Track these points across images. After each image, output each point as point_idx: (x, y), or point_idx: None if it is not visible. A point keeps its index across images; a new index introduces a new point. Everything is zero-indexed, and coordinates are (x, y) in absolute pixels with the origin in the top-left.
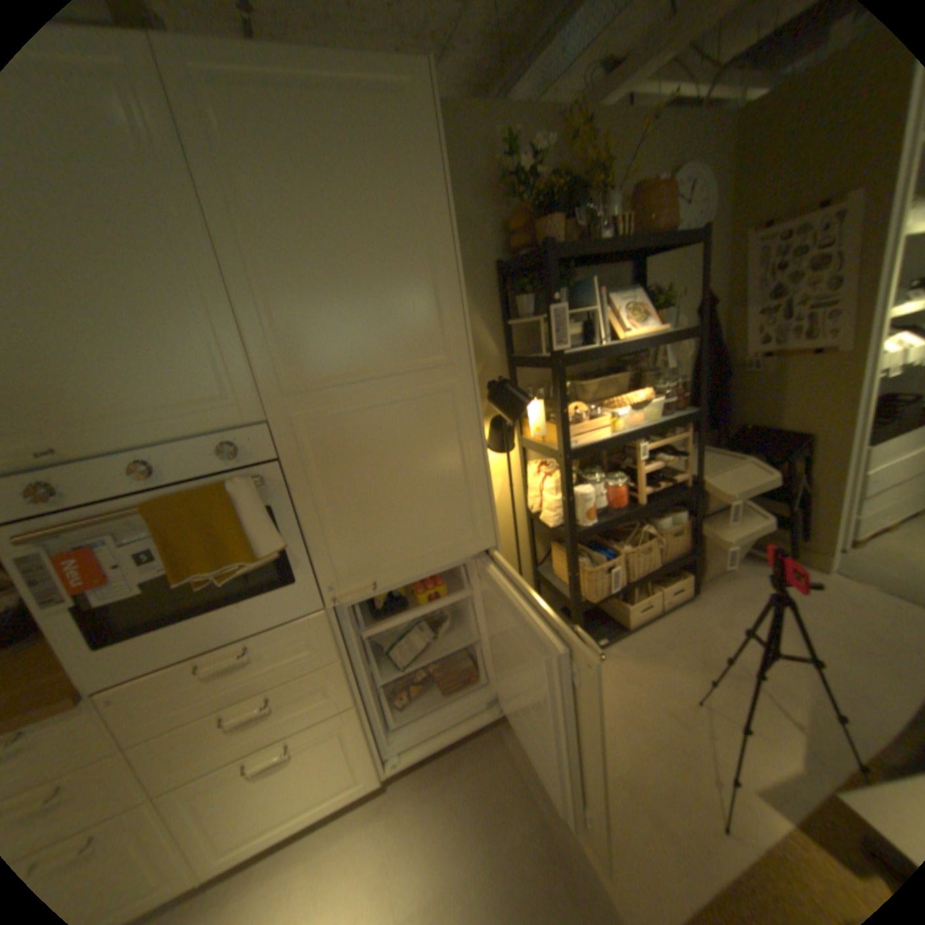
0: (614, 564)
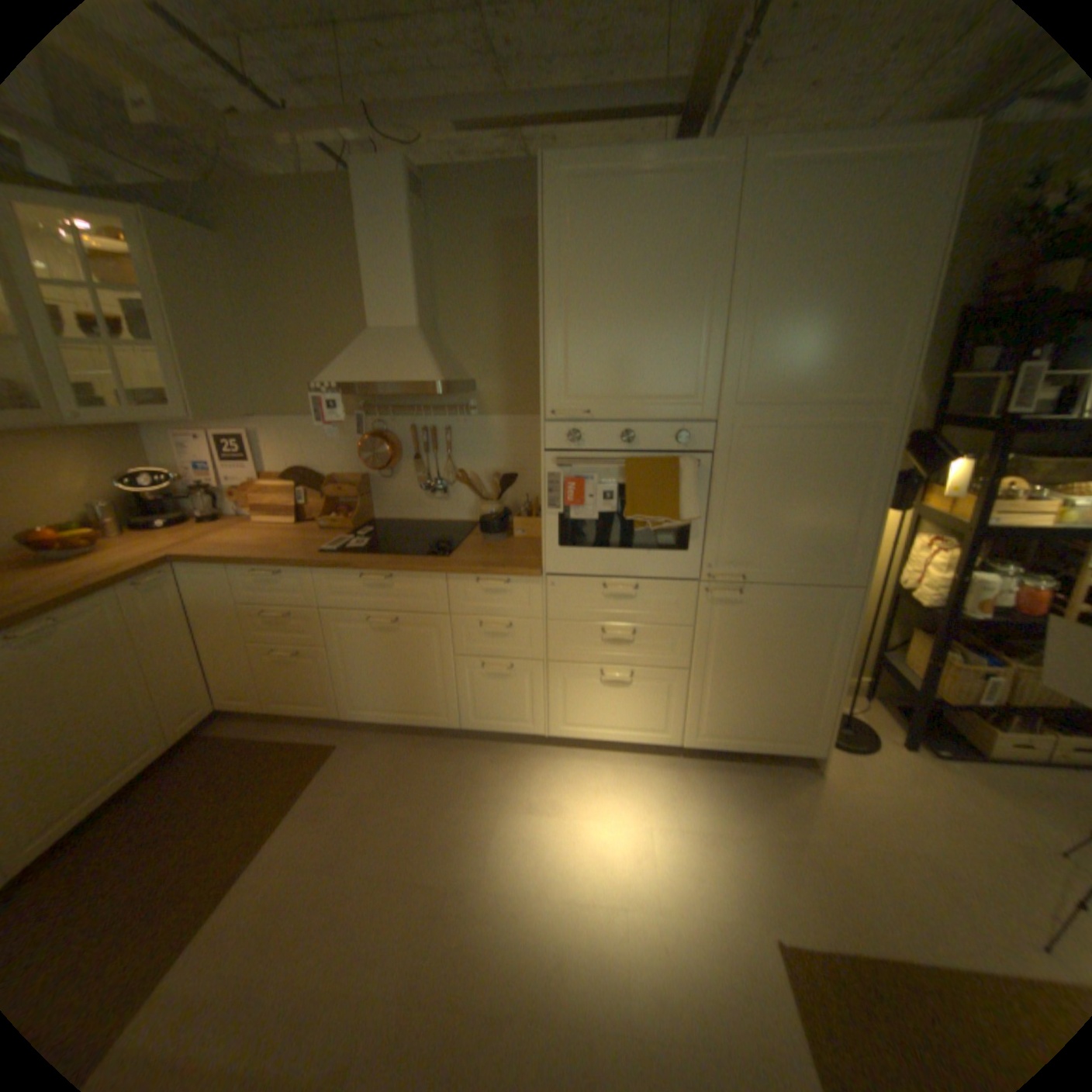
0: (997, 672)
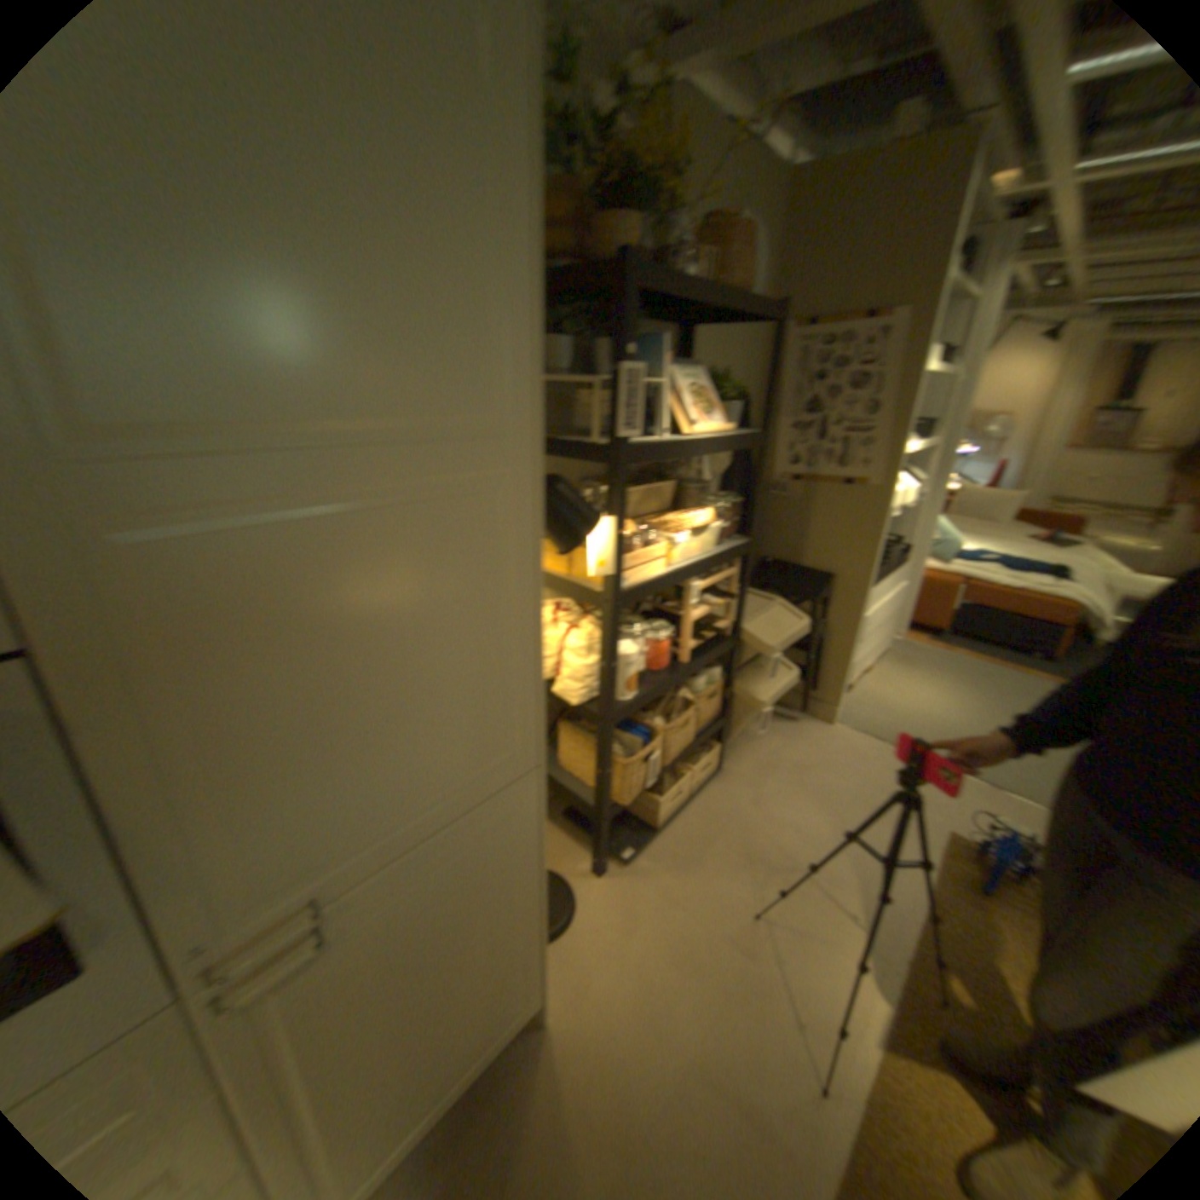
0: (654, 748)
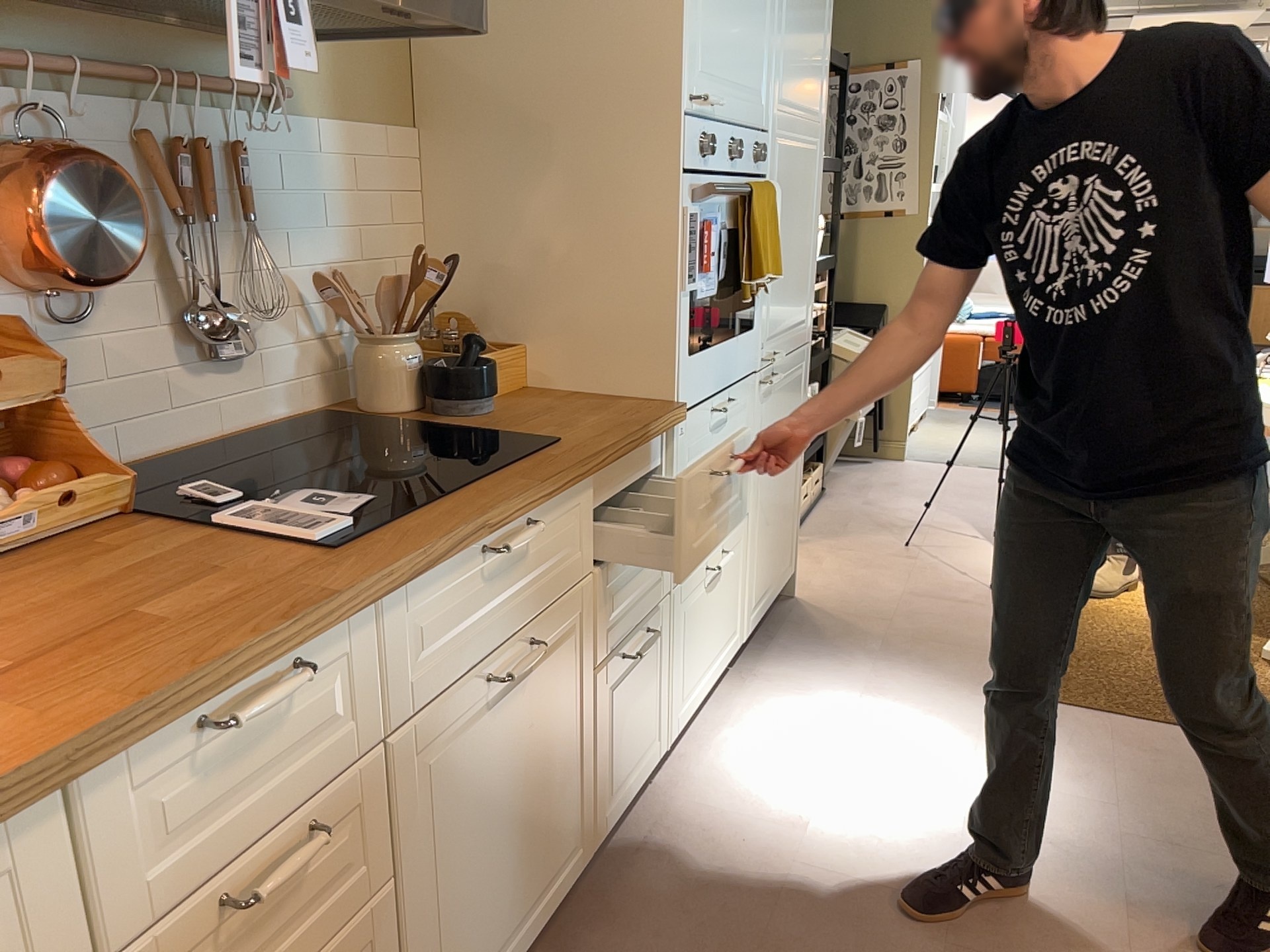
0: None
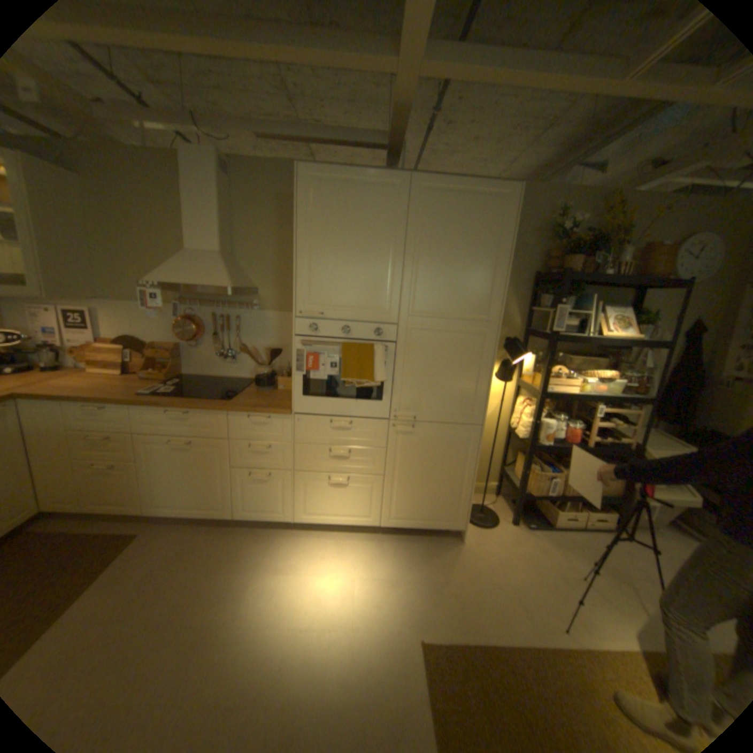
0: (556, 476)
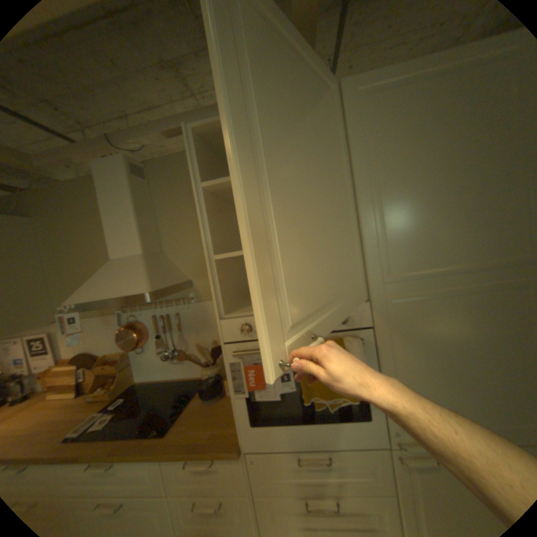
0: None
